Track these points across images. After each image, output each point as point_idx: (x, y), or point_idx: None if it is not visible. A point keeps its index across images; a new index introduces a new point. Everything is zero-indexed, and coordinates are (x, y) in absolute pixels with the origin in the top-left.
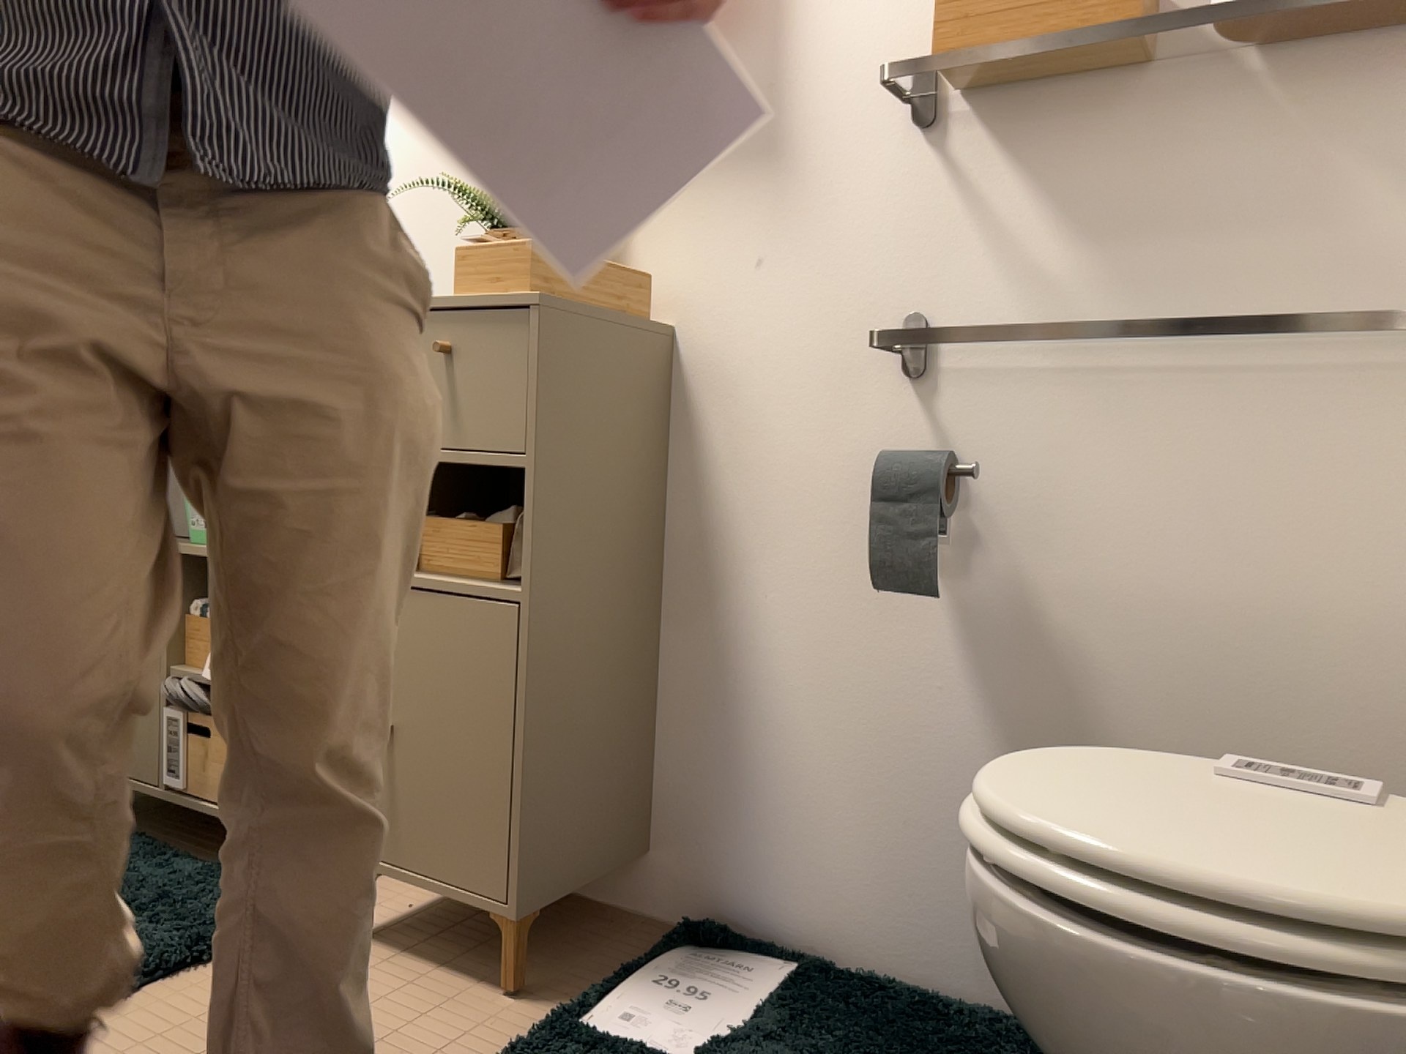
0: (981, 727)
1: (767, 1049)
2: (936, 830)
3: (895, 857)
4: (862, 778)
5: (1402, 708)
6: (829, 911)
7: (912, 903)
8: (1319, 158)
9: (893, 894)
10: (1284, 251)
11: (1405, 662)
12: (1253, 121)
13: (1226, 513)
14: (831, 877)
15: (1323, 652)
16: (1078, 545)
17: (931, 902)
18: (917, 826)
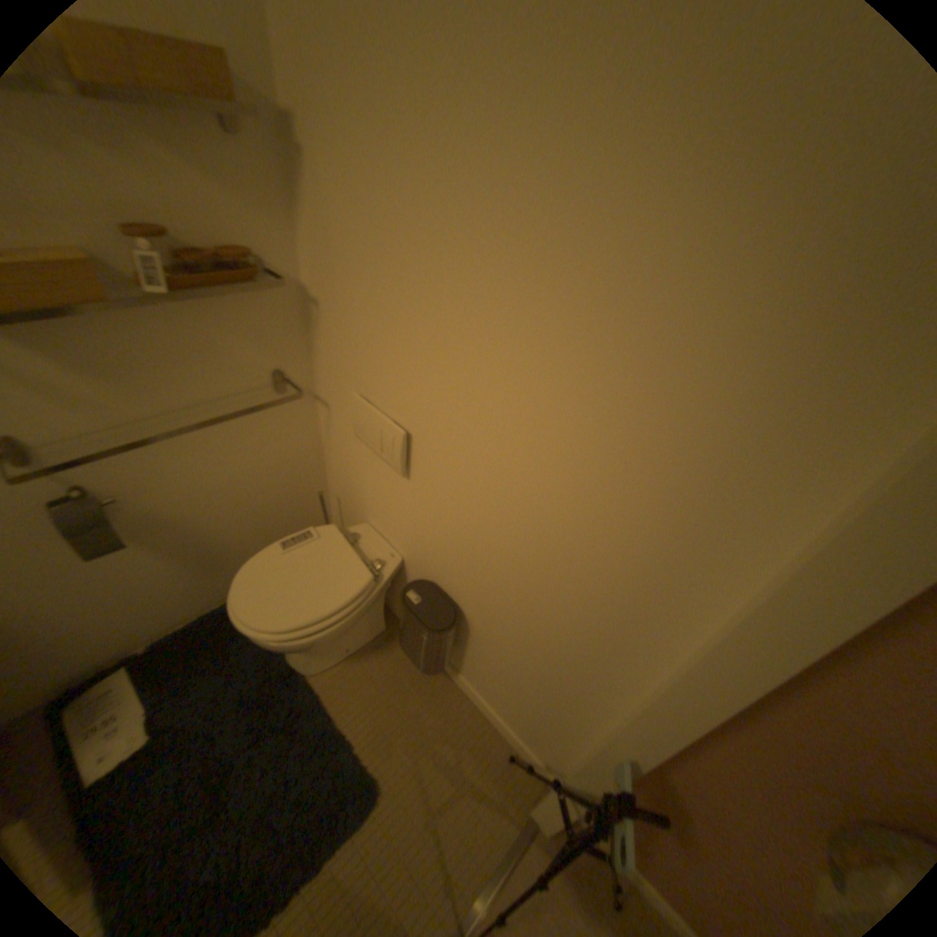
0: (149, 560)
1: (161, 707)
2: (147, 595)
3: (134, 613)
4: (101, 606)
5: (281, 480)
6: (113, 645)
7: (150, 617)
8: (200, 330)
9: (140, 621)
10: (200, 367)
11: (279, 470)
12: (164, 315)
13: (214, 457)
14: (107, 638)
15: (258, 478)
16: (160, 490)
17: (158, 611)
18: (138, 600)
